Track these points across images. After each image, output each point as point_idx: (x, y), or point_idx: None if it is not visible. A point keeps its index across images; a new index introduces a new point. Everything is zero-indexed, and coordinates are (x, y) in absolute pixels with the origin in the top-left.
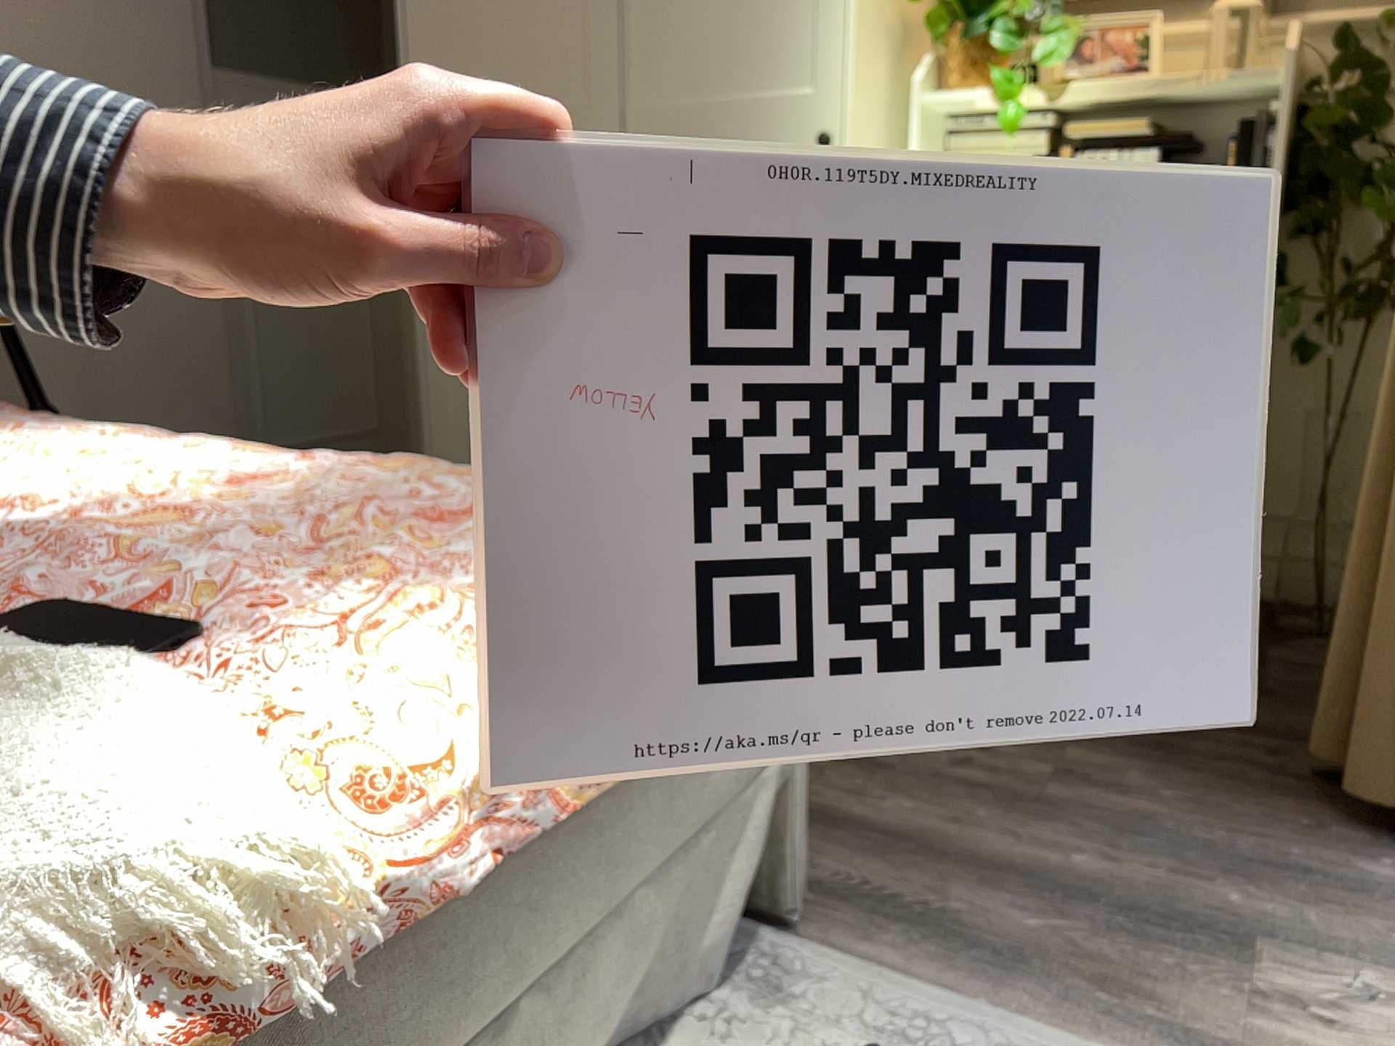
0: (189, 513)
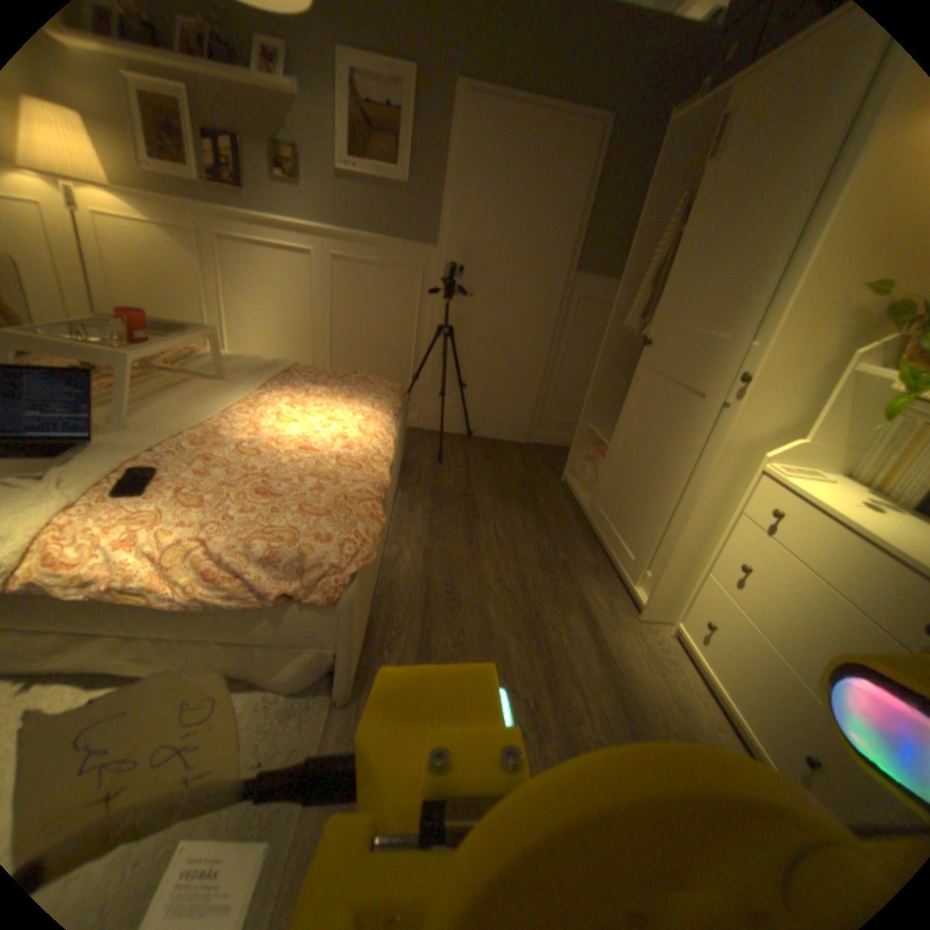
0: (273, 450)
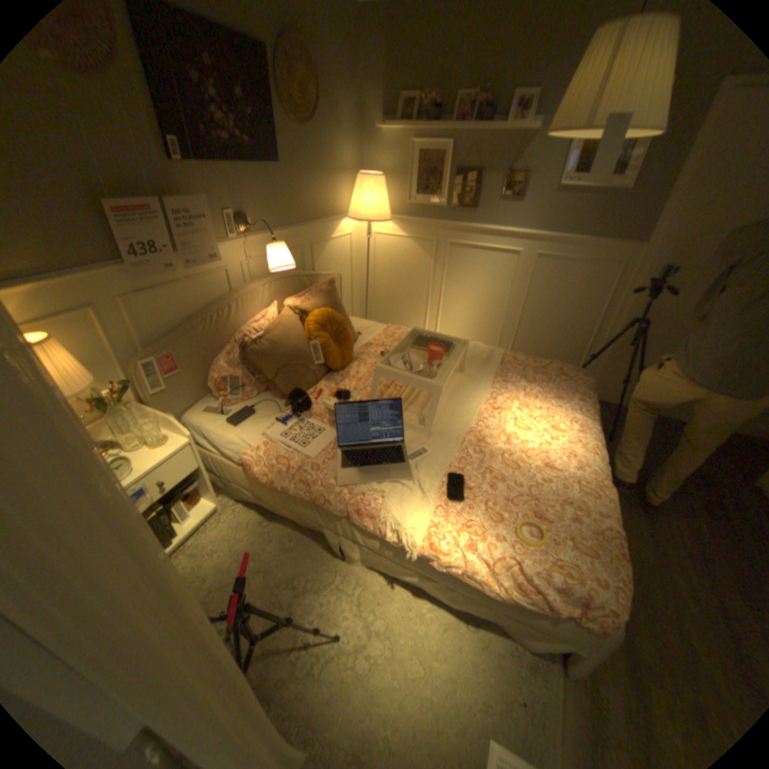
0: (528, 467)
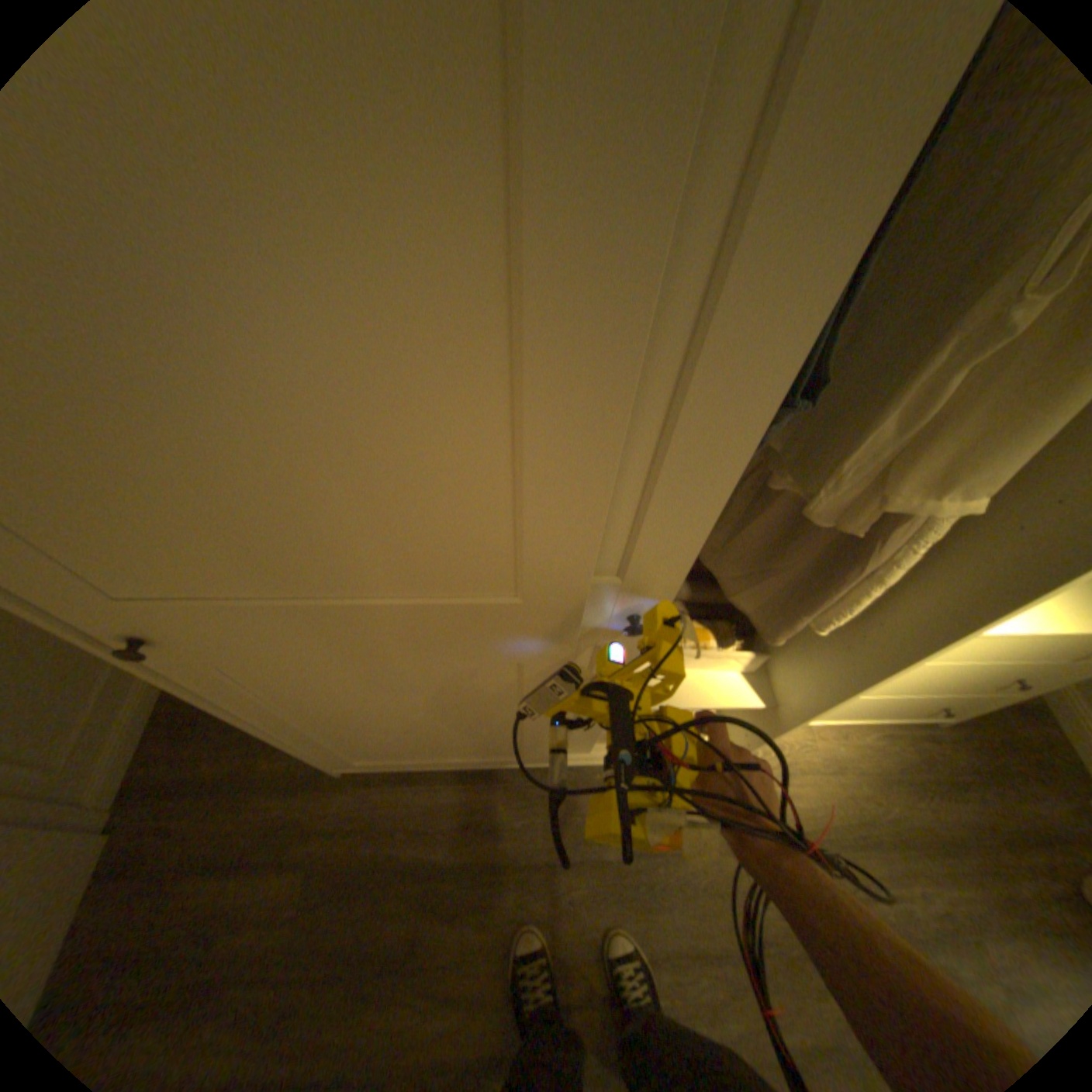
0: None
